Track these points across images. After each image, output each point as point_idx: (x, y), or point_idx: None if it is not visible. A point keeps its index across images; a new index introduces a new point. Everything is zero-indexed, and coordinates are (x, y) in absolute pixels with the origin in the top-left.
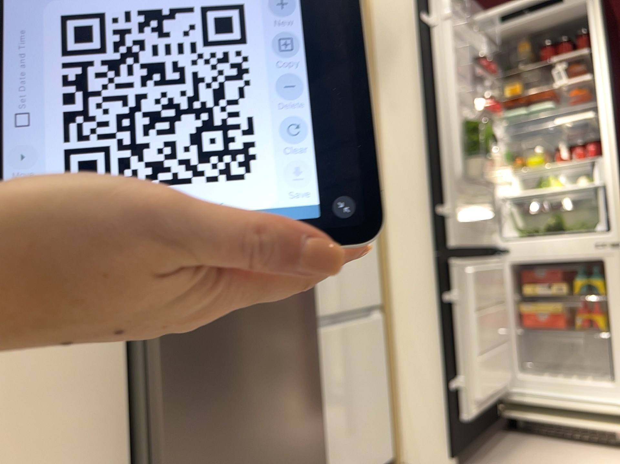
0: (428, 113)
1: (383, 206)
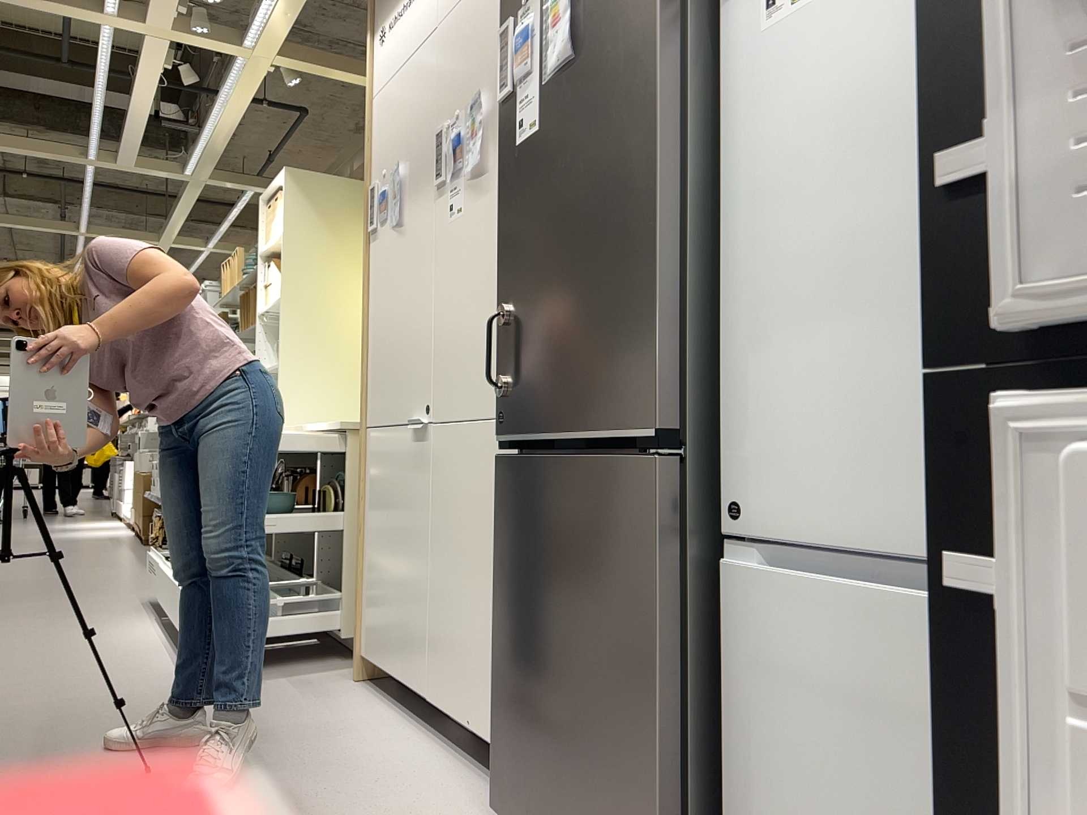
0: None
1: None
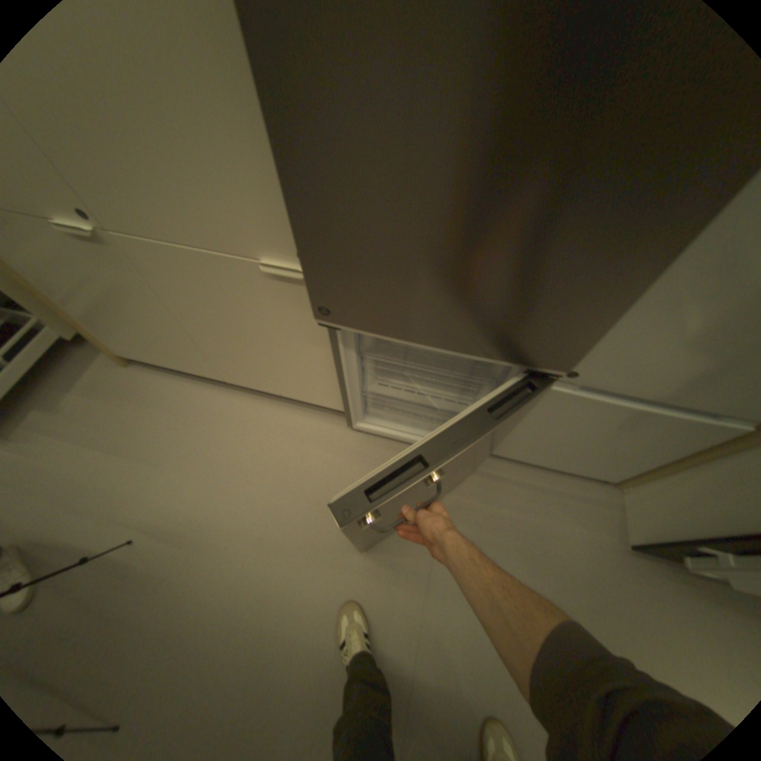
0: None
1: None
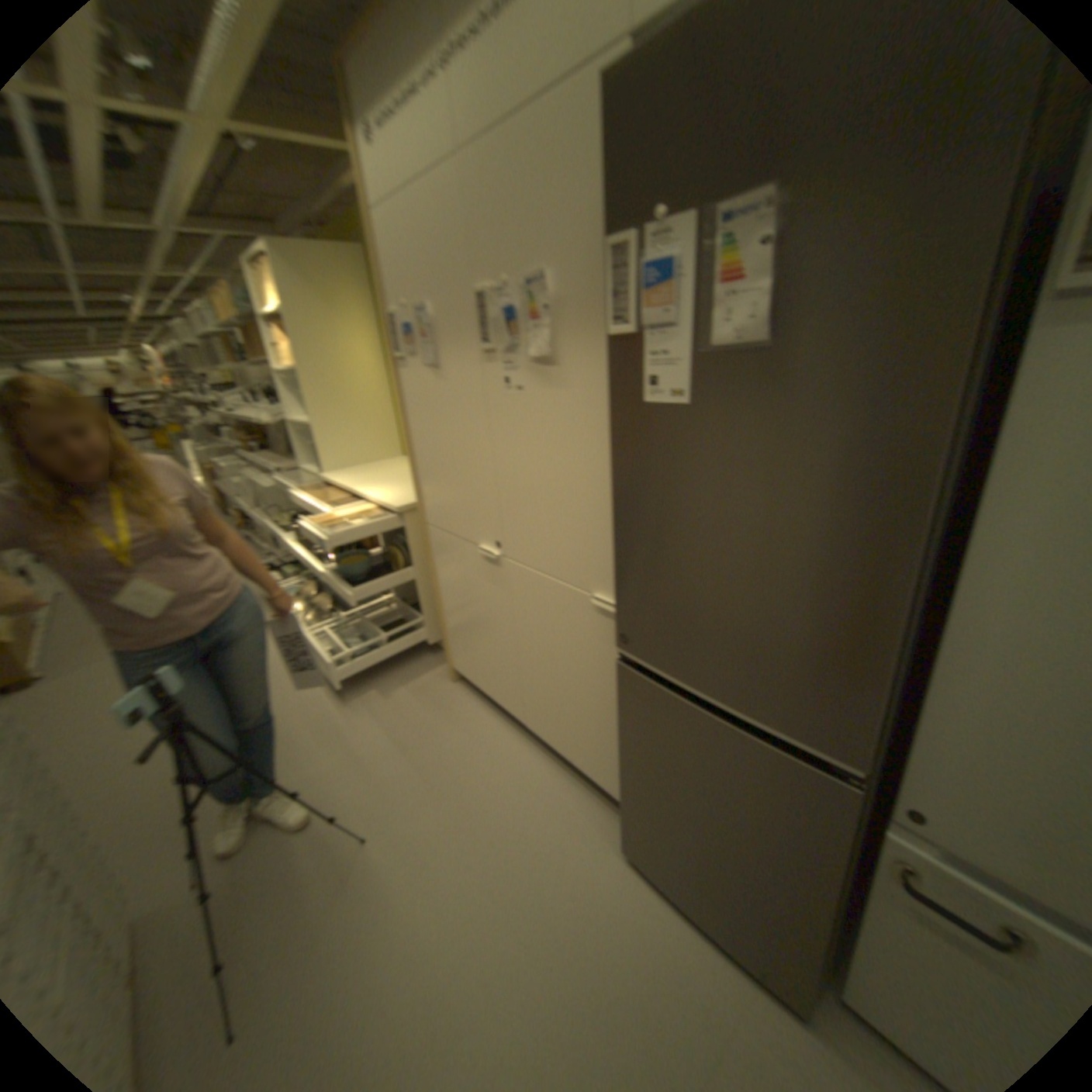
0: None
1: None
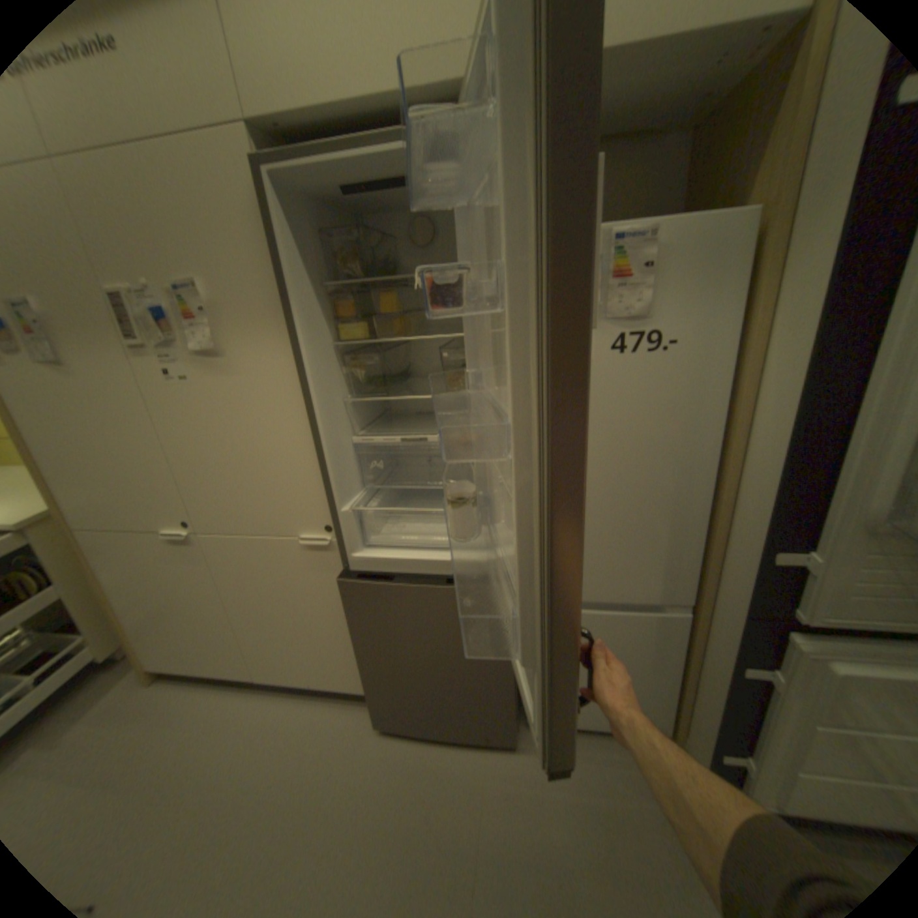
0: (813, 381)
1: (732, 488)
